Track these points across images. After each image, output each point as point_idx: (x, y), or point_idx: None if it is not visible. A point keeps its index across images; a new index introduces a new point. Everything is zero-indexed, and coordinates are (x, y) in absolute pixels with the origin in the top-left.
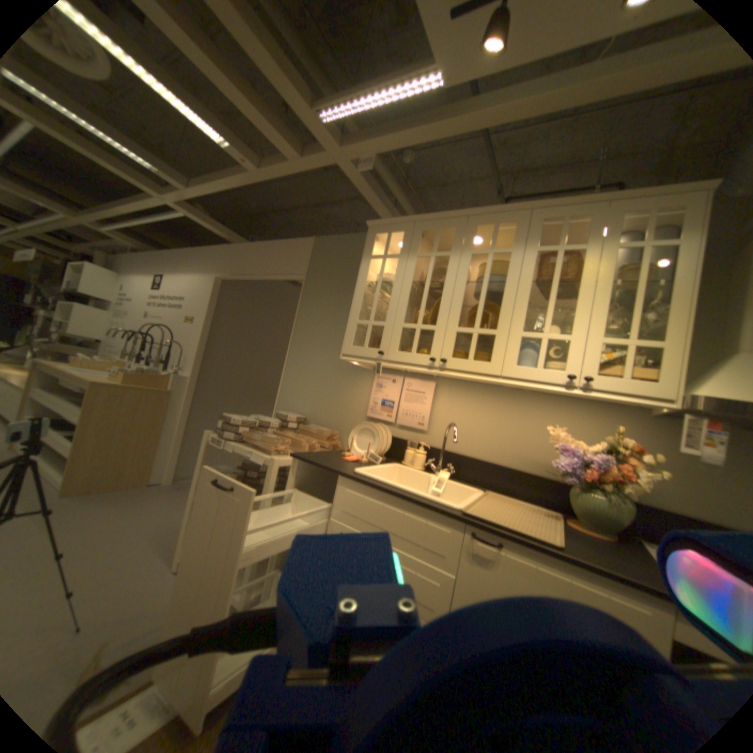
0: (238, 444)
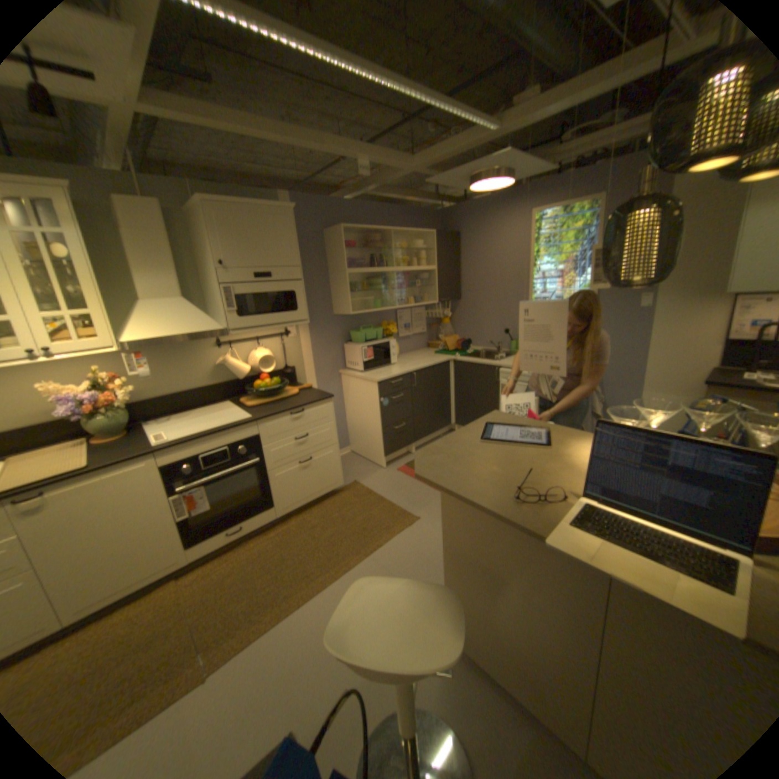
0: None
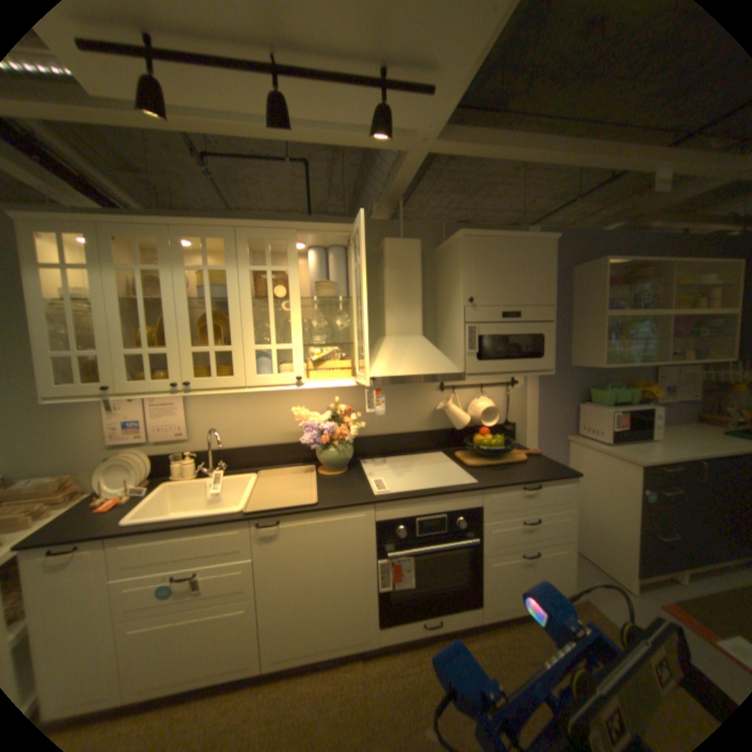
0: None
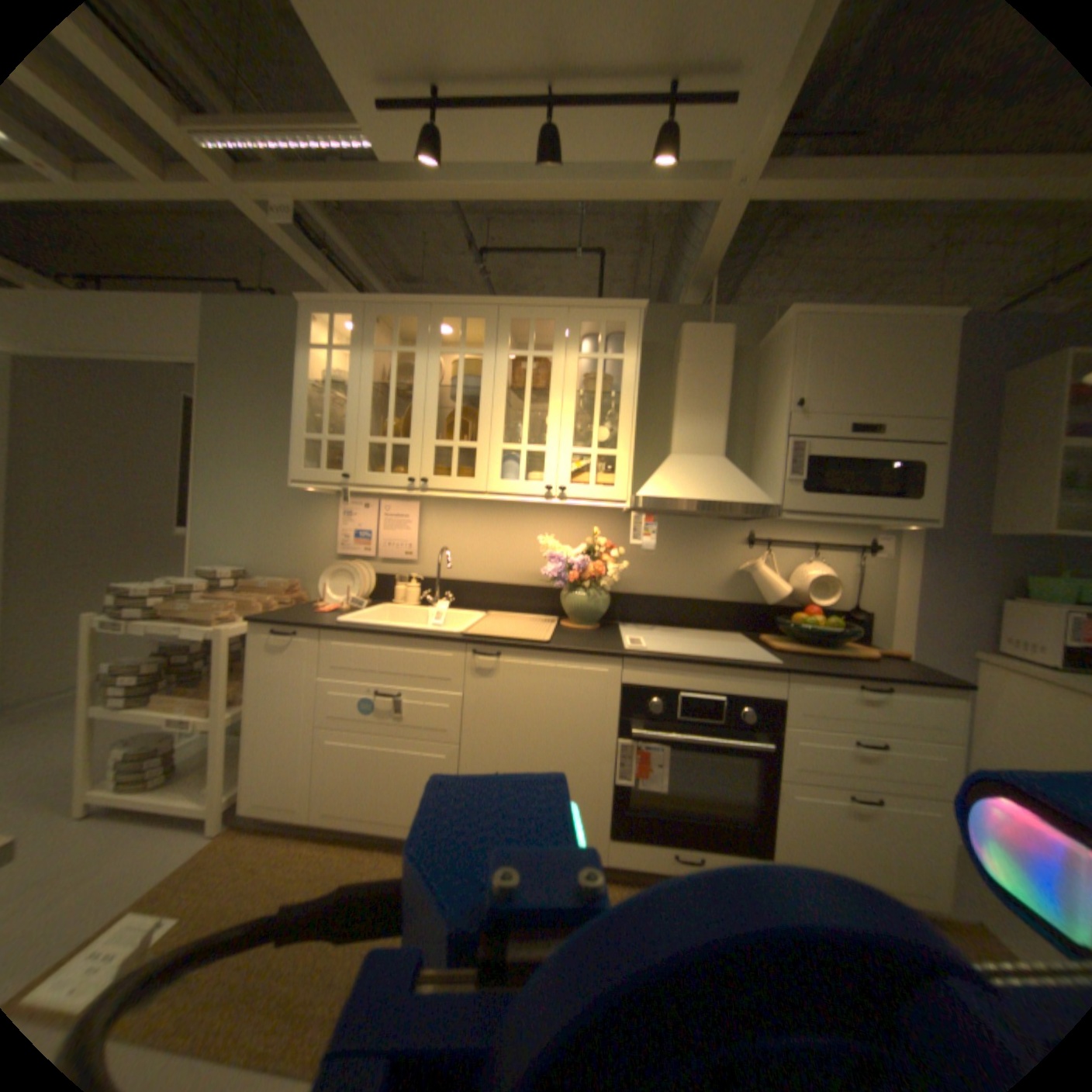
0: (147, 622)
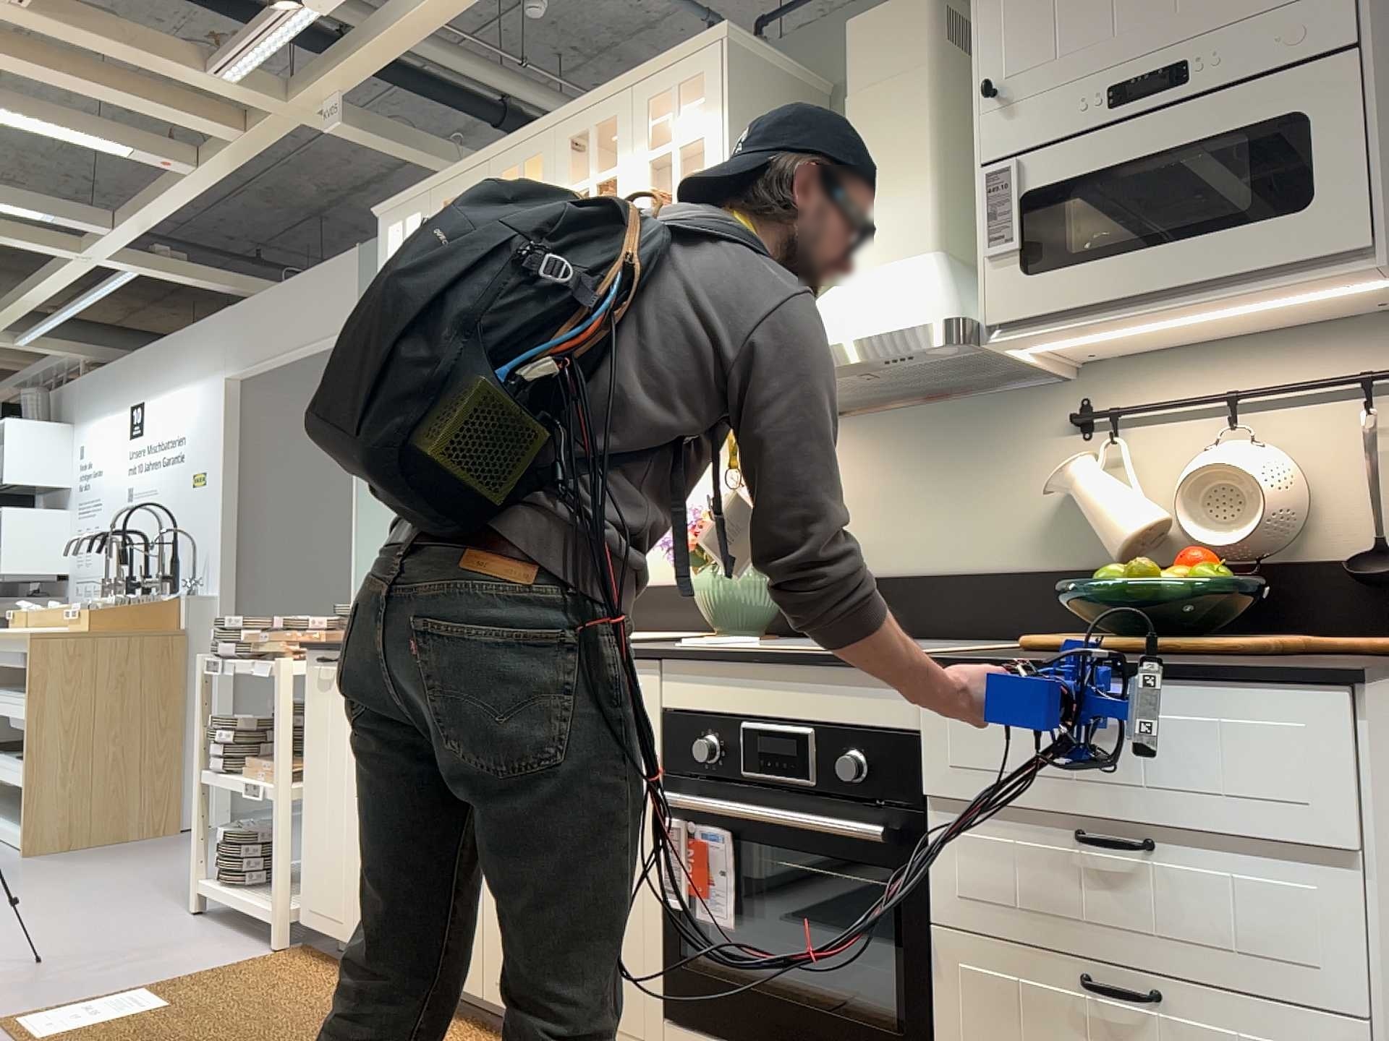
0: (245, 660)
